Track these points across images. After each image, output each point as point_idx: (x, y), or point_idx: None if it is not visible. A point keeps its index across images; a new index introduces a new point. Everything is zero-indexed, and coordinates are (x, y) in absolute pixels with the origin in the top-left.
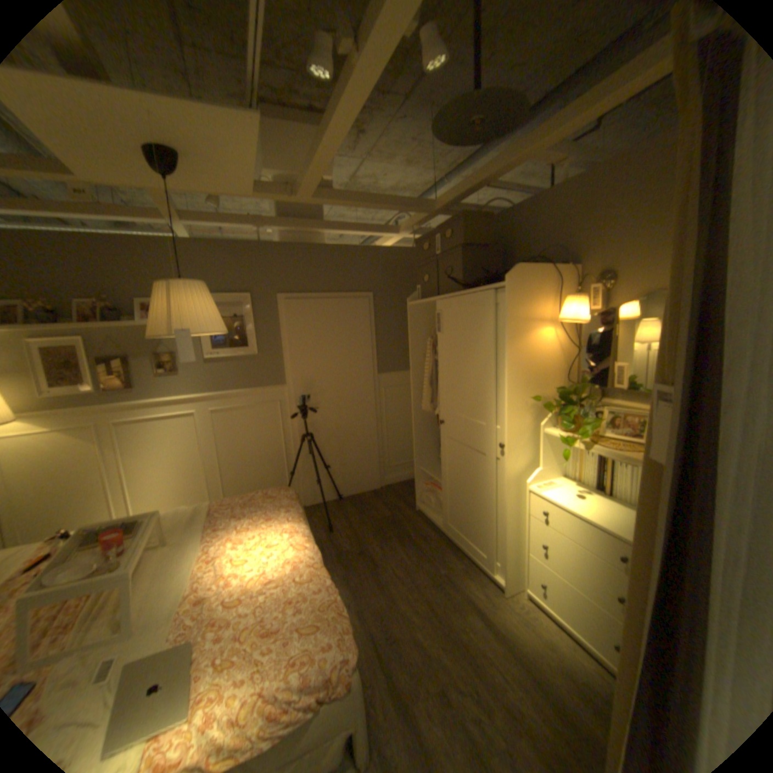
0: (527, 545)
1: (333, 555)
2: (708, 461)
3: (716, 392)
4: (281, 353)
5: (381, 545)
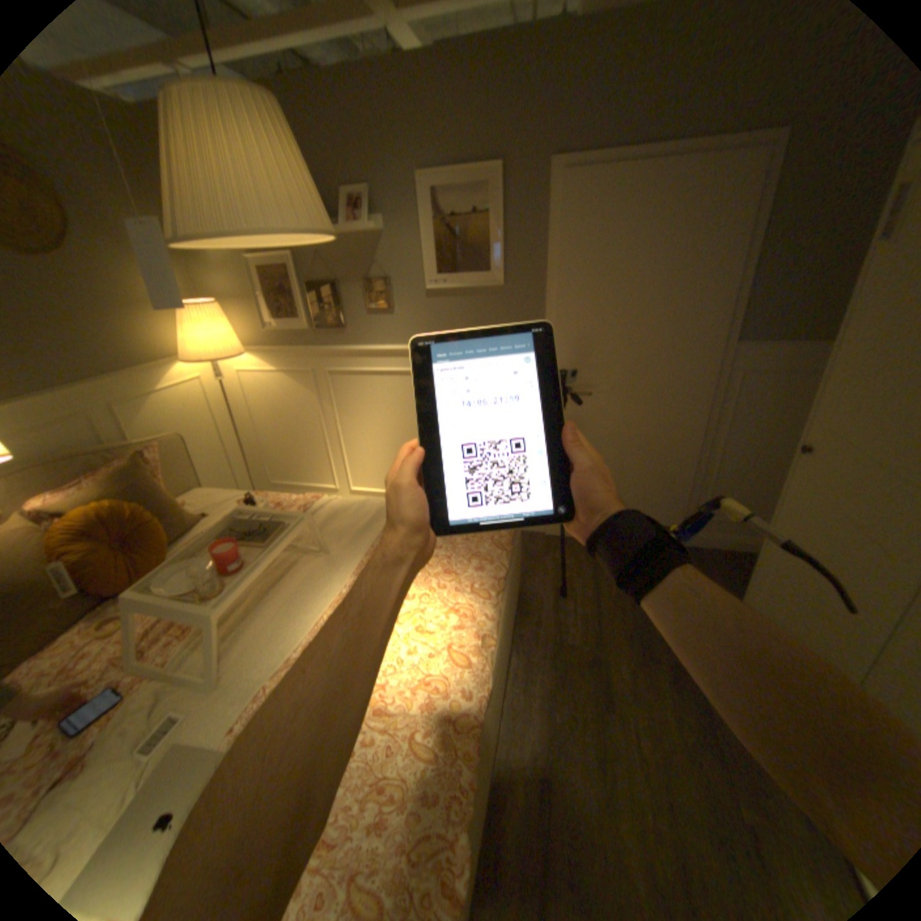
0: None
1: (552, 641)
2: None
3: None
4: (544, 283)
5: (638, 665)
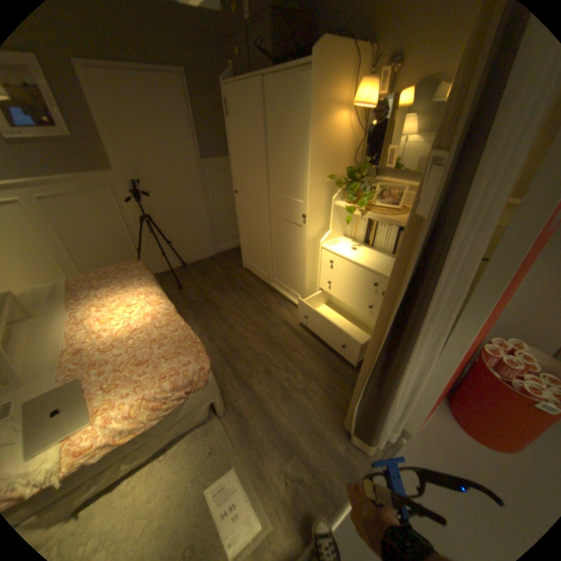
0: (318, 282)
1: (185, 304)
2: (451, 213)
3: (472, 157)
4: (98, 135)
5: (220, 293)
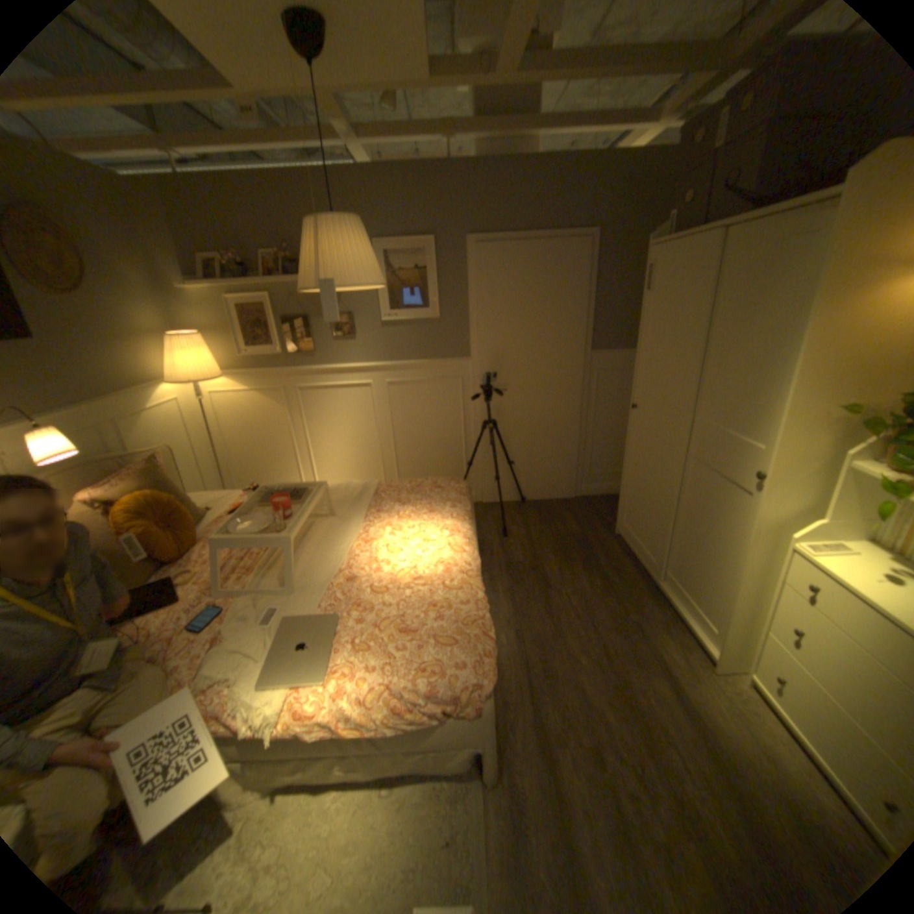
0: (771, 619)
1: (503, 563)
2: None
3: None
4: (467, 317)
5: (561, 564)
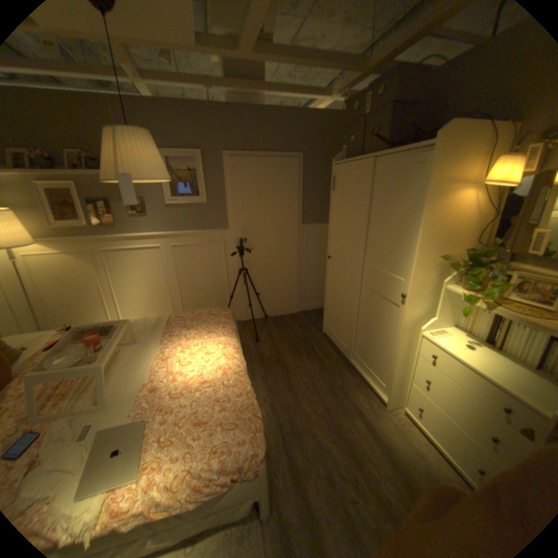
0: (412, 375)
1: (258, 359)
2: None
3: None
4: (225, 202)
5: (293, 355)
